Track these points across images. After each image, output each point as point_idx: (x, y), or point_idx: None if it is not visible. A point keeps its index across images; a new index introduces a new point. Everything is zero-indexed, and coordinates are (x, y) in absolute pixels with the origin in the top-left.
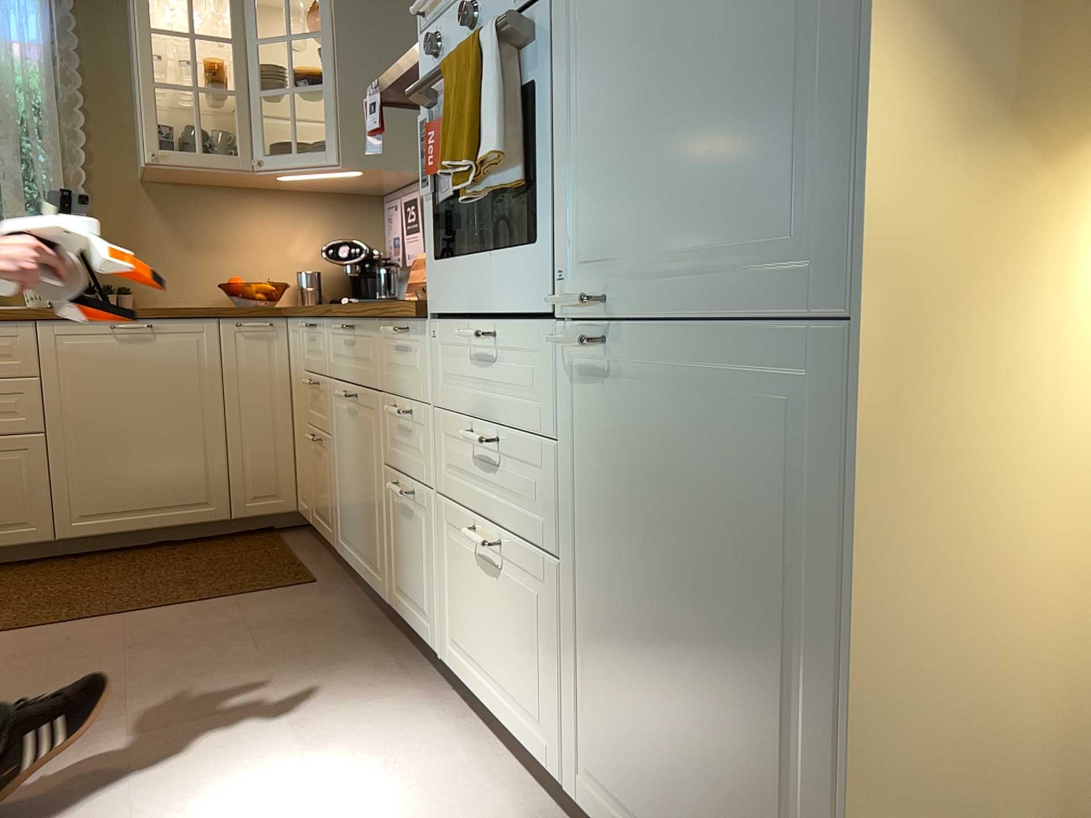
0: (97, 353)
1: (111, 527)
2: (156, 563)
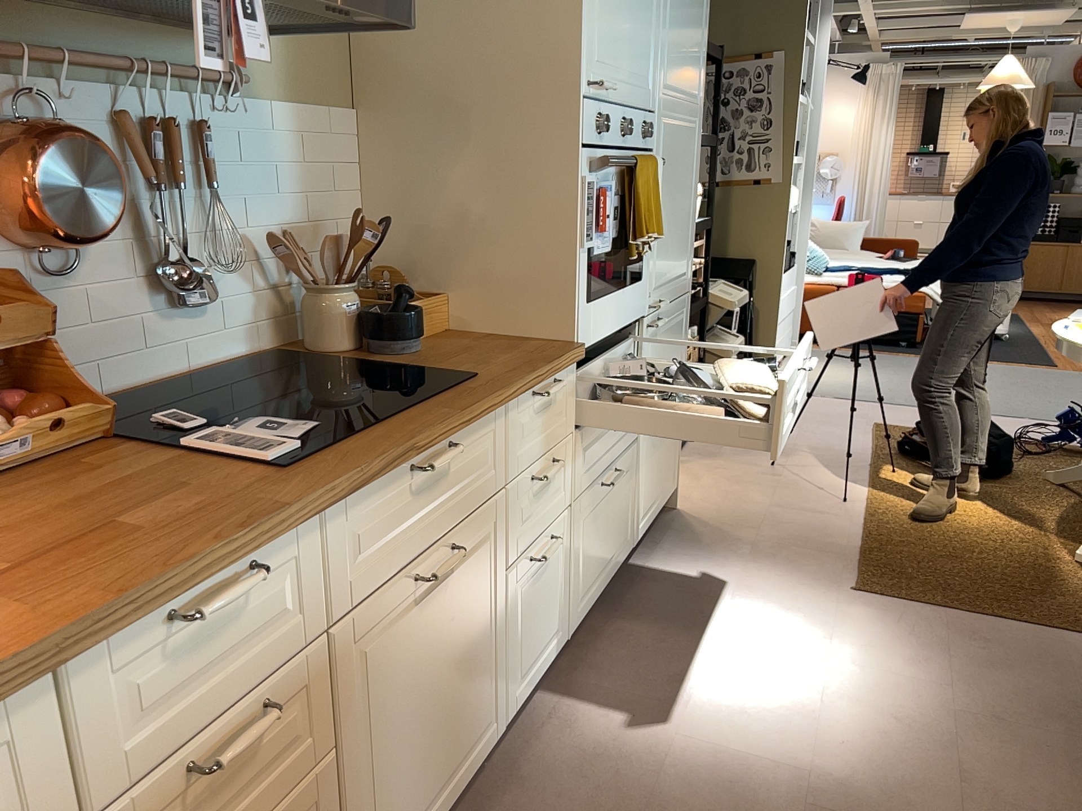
0: None
1: None
2: None
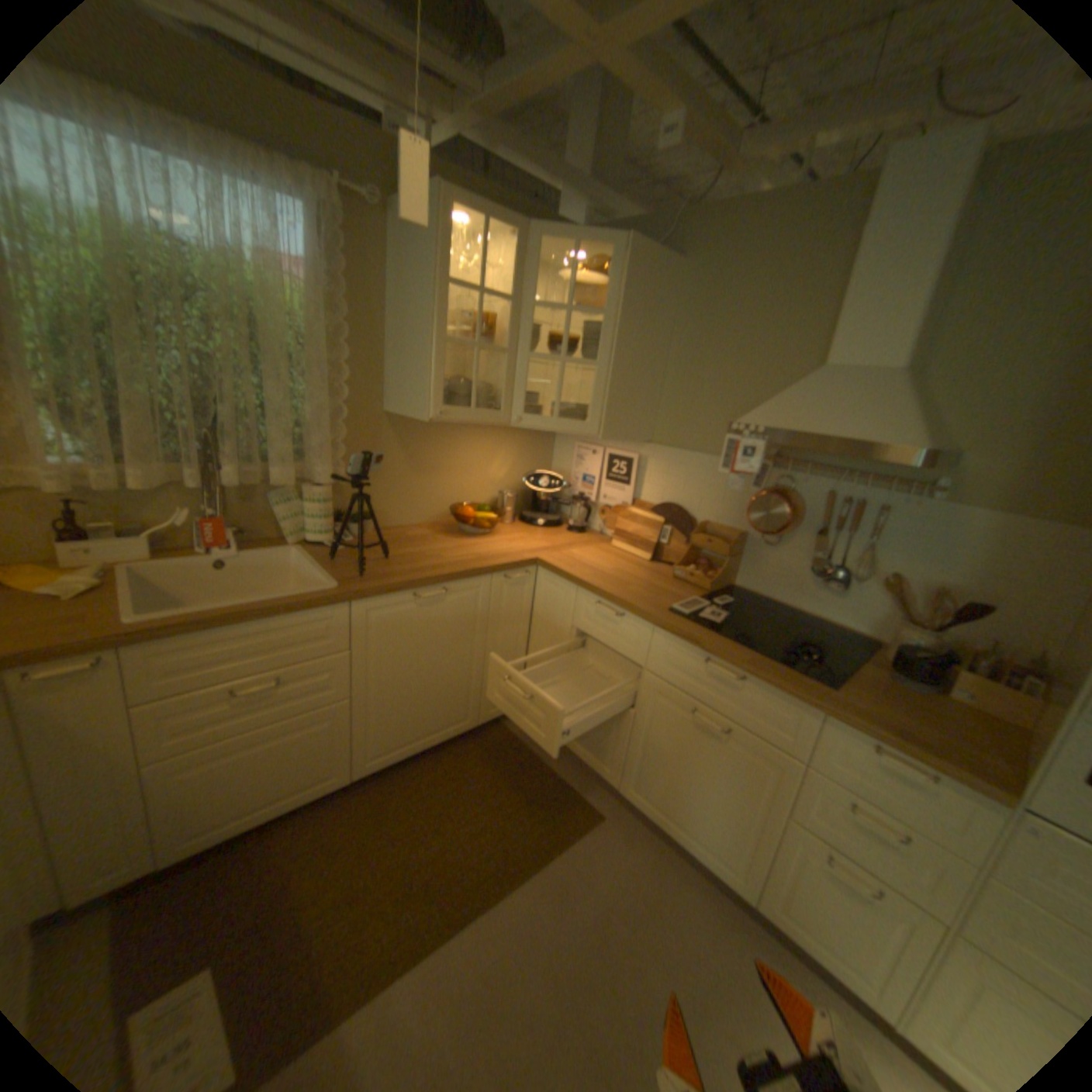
0: (399, 621)
1: (395, 760)
2: (442, 791)
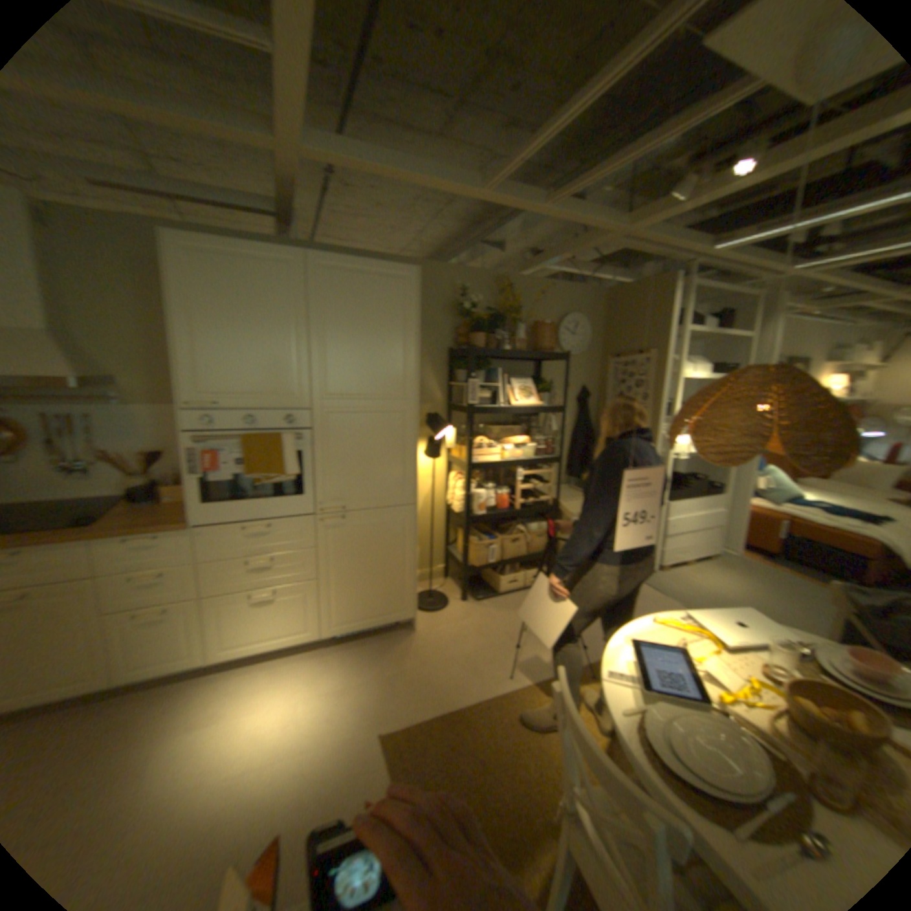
0: None
1: None
2: None
